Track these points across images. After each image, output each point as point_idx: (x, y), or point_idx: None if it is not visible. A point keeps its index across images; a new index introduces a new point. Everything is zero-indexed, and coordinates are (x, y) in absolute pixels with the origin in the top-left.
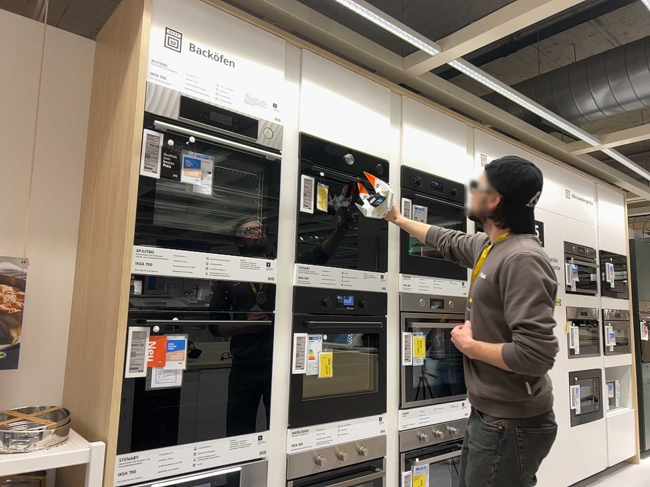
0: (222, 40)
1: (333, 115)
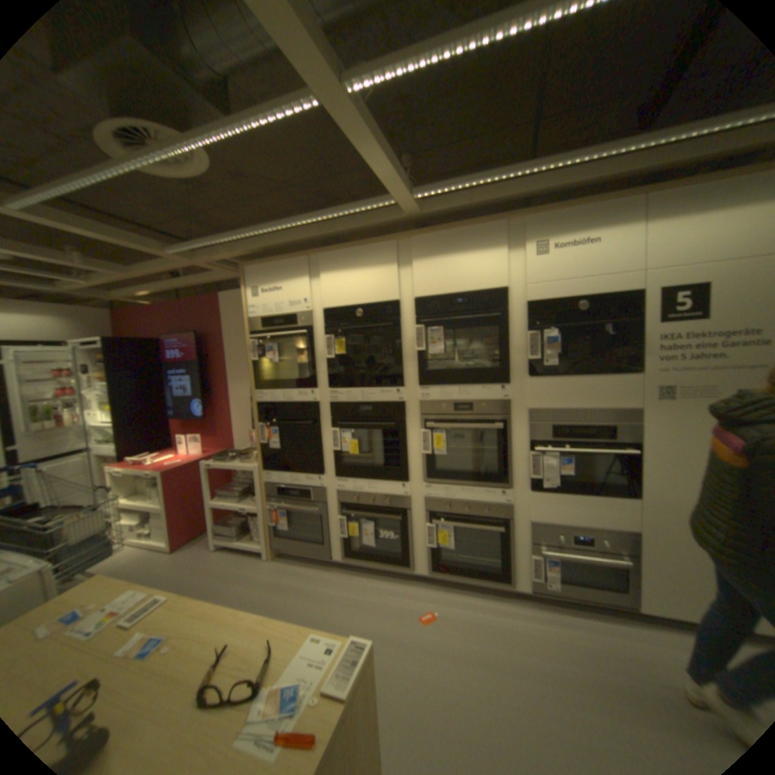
0: (268, 275)
1: (342, 284)
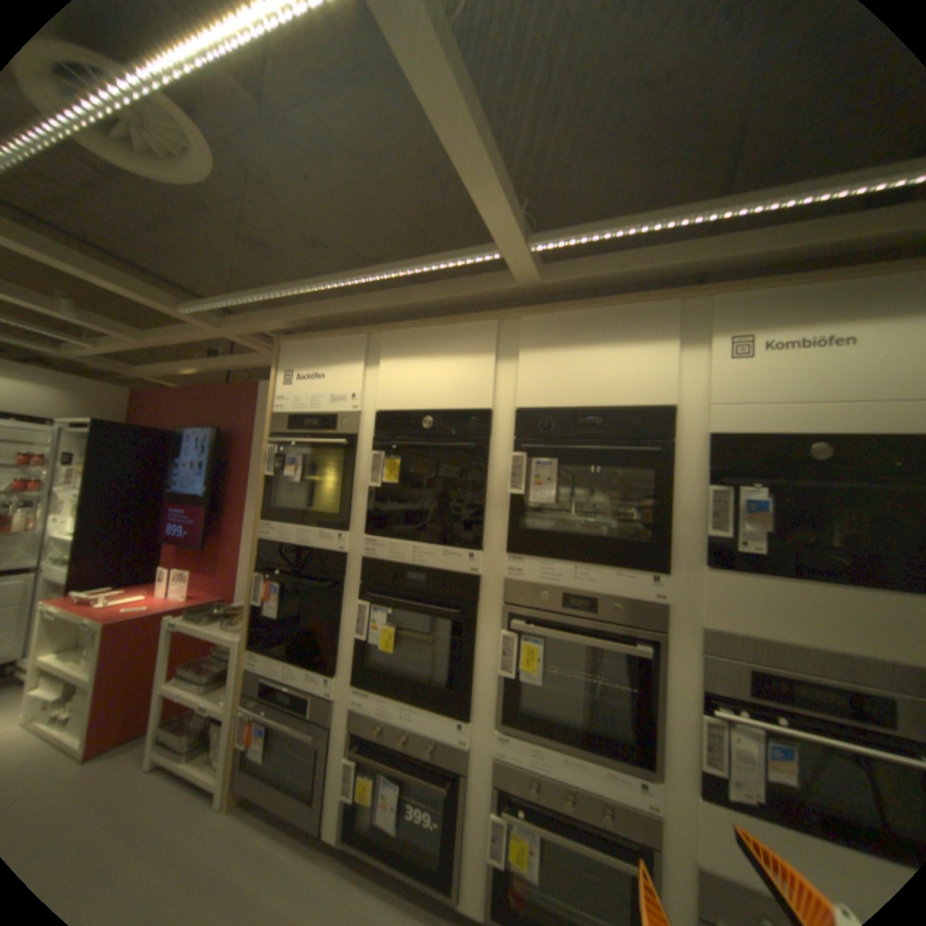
0: (312, 356)
1: (411, 377)
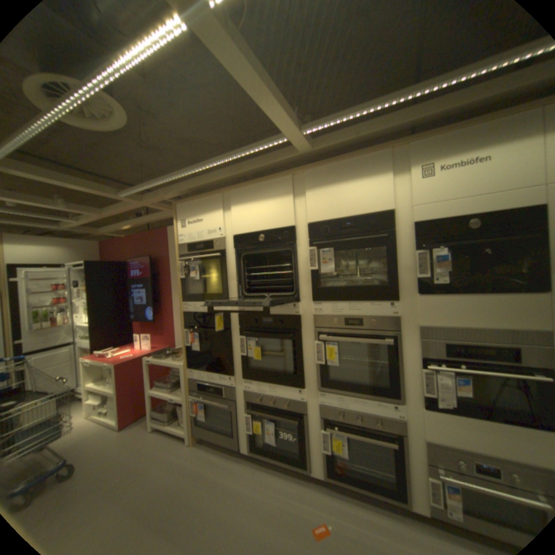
0: (193, 210)
1: (248, 214)
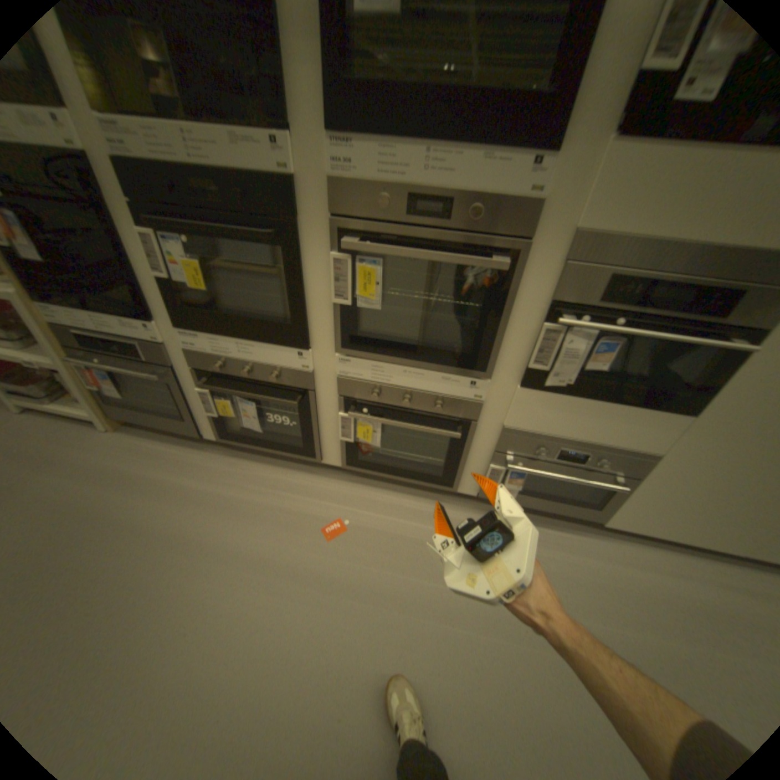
0: None
1: None
